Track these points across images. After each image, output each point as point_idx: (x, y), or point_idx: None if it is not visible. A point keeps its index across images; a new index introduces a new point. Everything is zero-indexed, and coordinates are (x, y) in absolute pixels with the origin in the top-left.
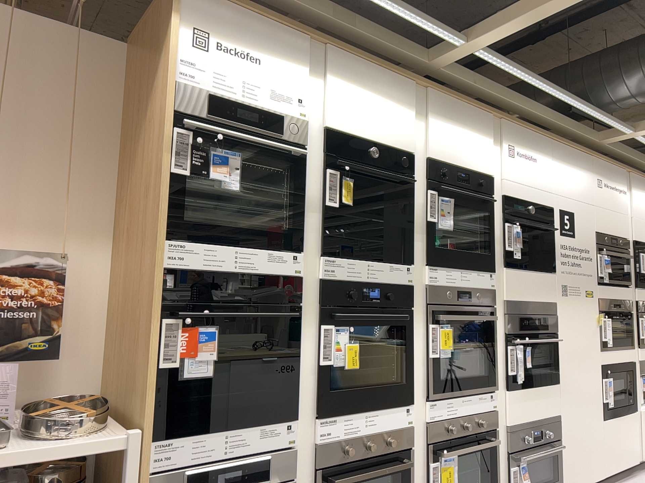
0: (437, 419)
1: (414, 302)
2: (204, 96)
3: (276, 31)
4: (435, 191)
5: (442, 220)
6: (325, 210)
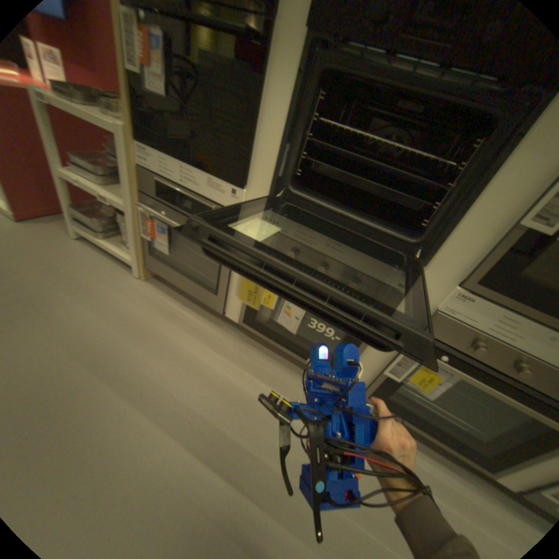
0: (462, 320)
1: None
2: None
3: None
4: None
5: None
6: None
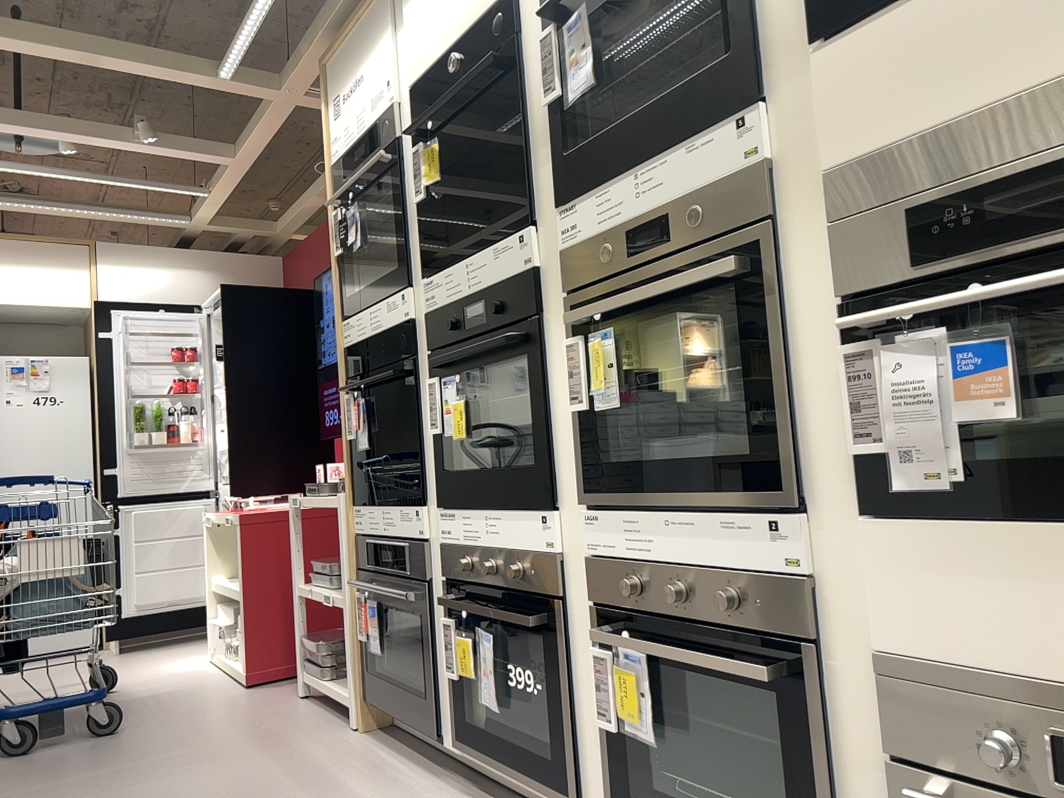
0: (606, 556)
1: (546, 298)
2: (338, 165)
3: (365, 24)
4: (548, 28)
5: (573, 79)
6: (421, 211)
